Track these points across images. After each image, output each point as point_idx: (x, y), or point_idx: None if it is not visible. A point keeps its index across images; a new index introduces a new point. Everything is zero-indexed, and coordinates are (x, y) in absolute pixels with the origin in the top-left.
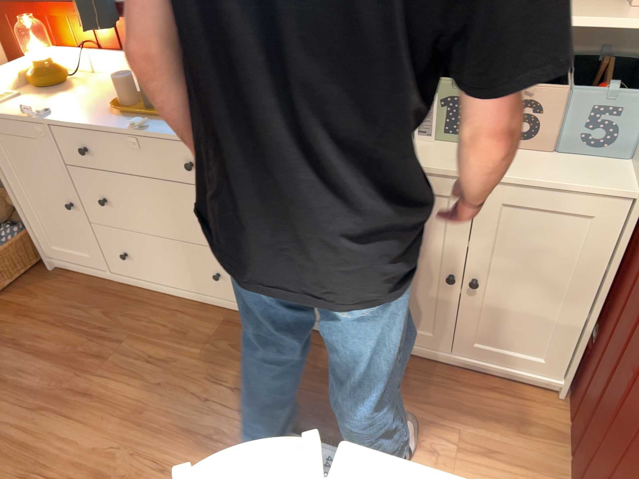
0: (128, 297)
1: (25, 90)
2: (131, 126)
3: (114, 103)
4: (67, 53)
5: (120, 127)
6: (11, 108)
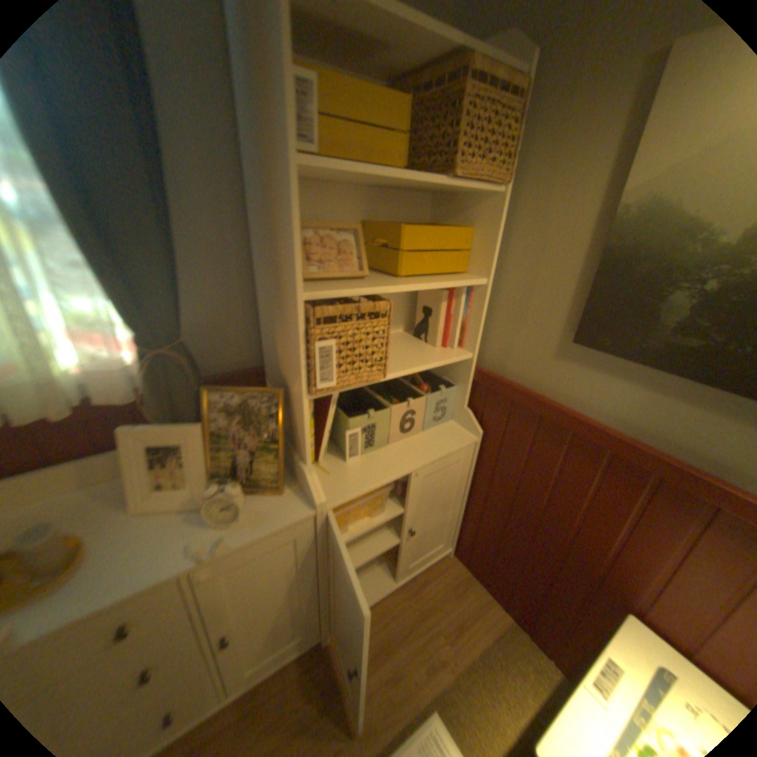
0: None
1: None
2: None
3: None
4: None
5: None
6: None
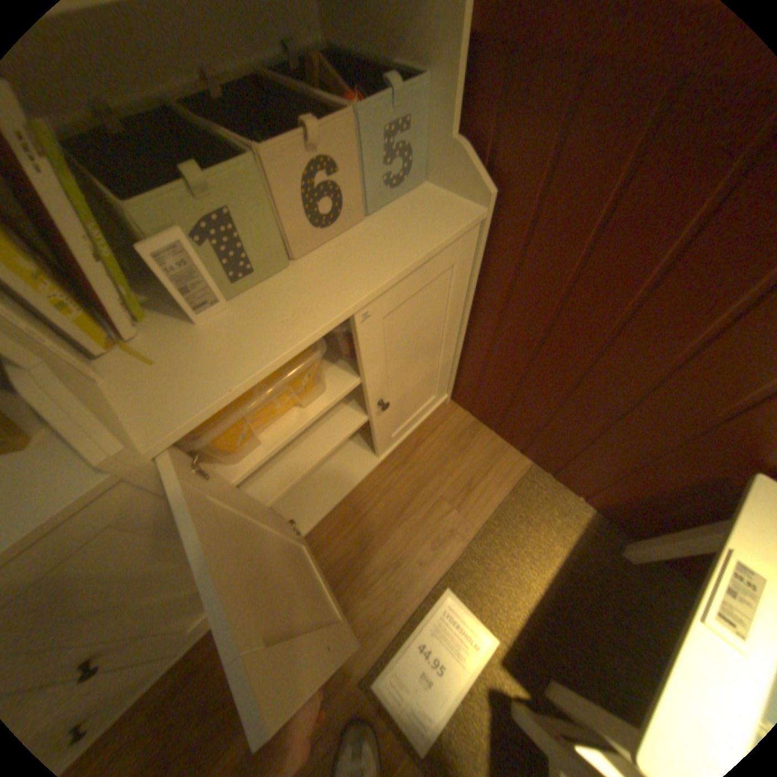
0: None
1: None
2: None
3: None
4: None
5: None
6: None
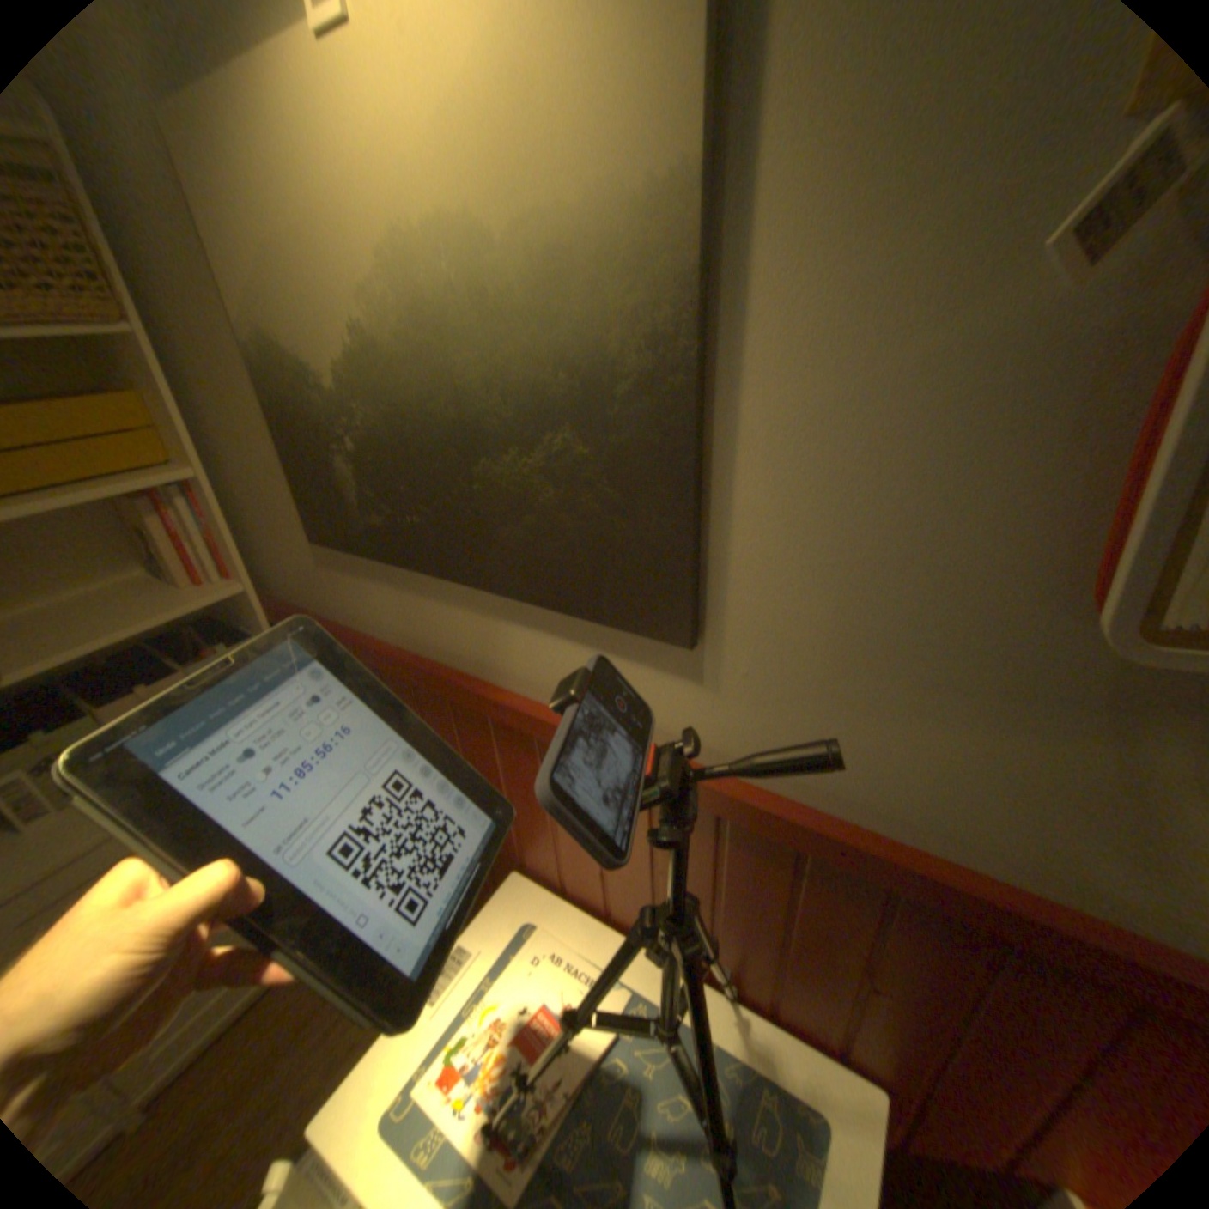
0: None
1: None
2: None
3: None
4: None
5: None
6: None
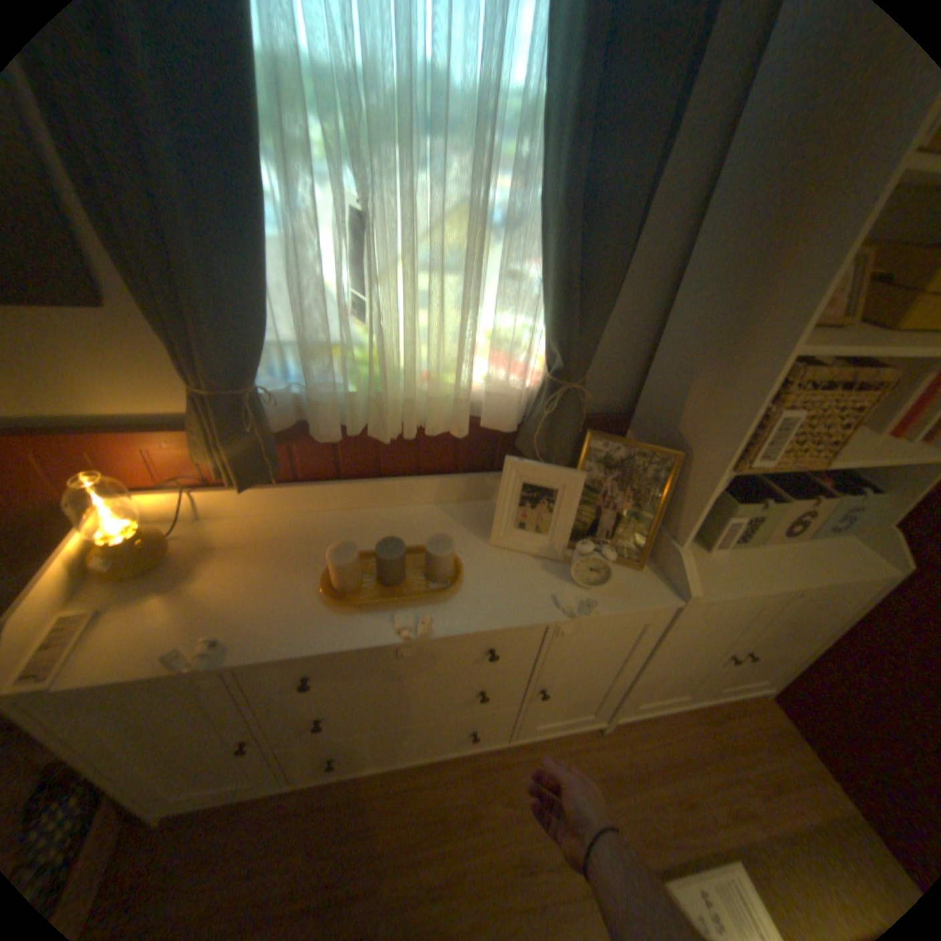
0: (326, 805)
1: (81, 588)
2: (401, 633)
3: (335, 593)
4: (146, 501)
5: (381, 638)
6: (114, 655)
